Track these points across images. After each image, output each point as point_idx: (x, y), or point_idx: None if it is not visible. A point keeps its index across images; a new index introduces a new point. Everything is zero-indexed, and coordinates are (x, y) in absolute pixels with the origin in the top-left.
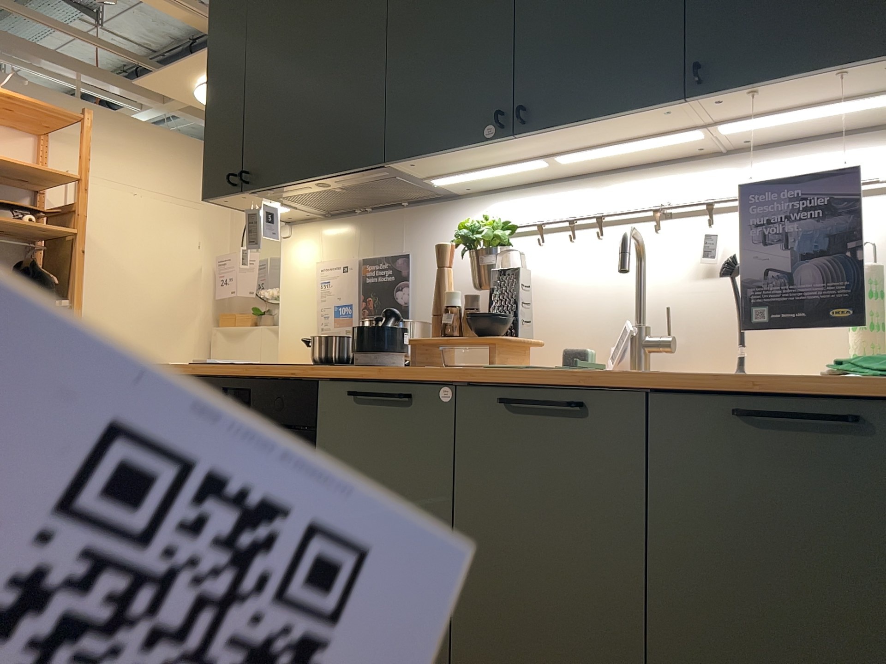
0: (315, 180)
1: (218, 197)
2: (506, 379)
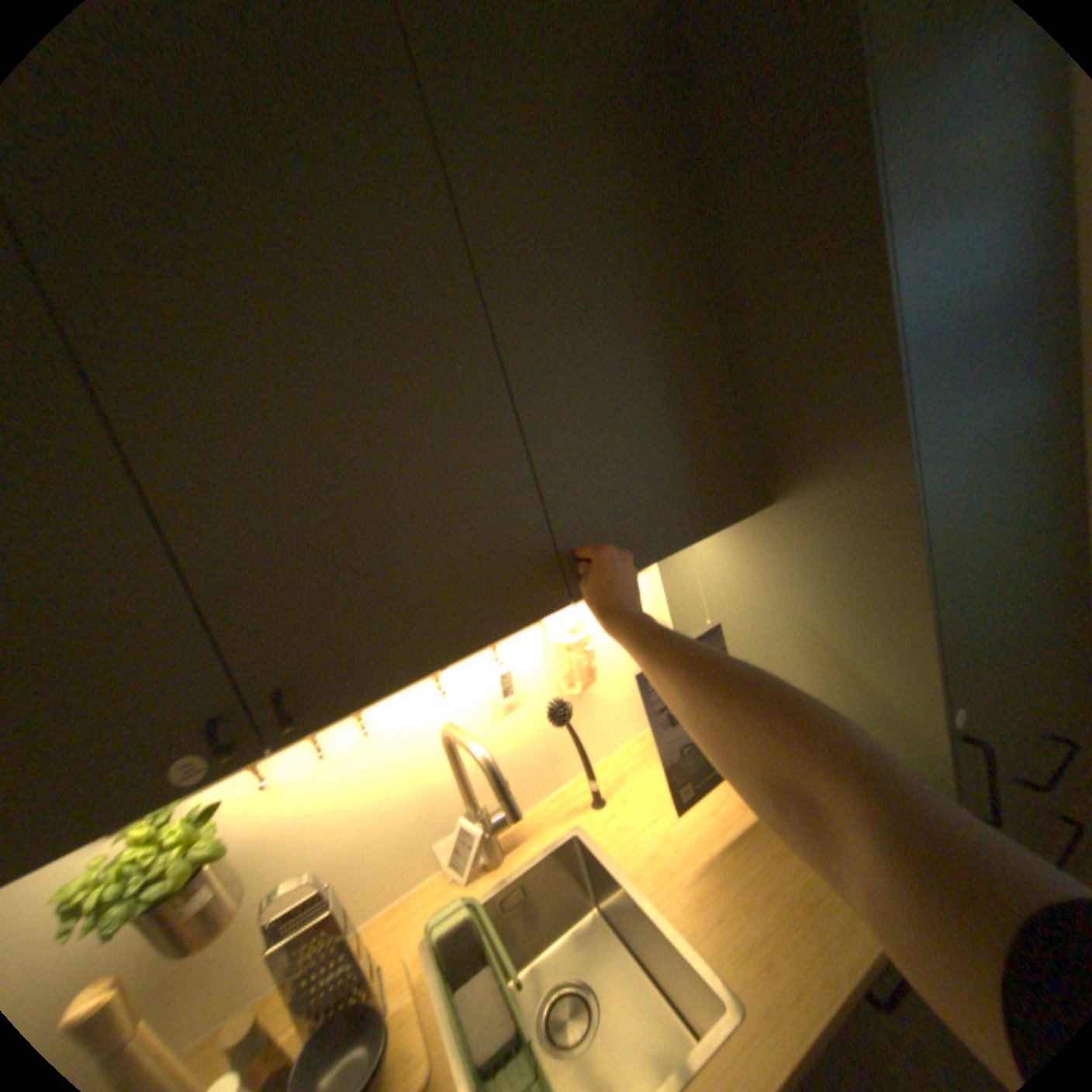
0: None
1: None
2: None
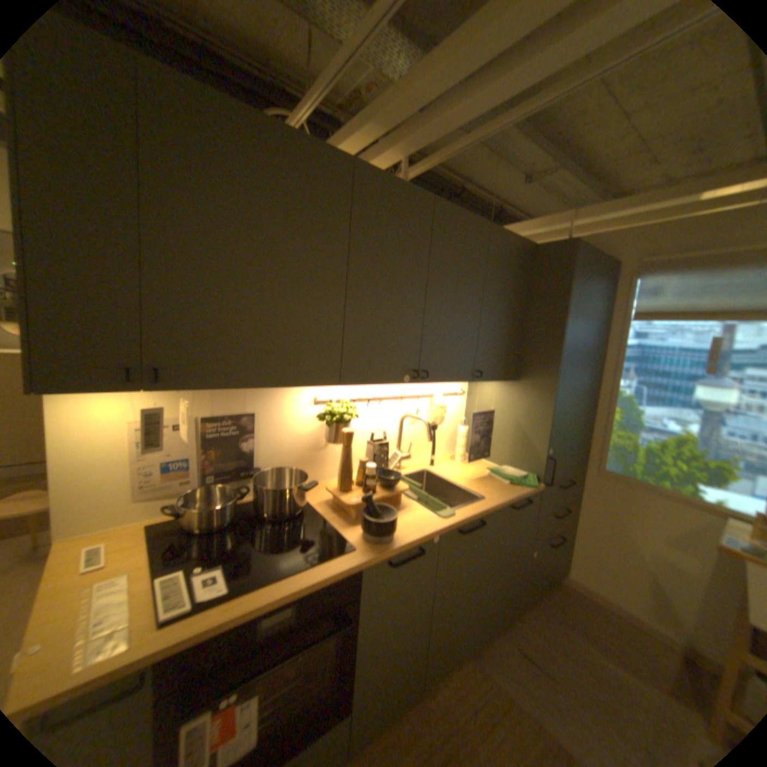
0: (260, 387)
1: (67, 390)
2: (463, 523)
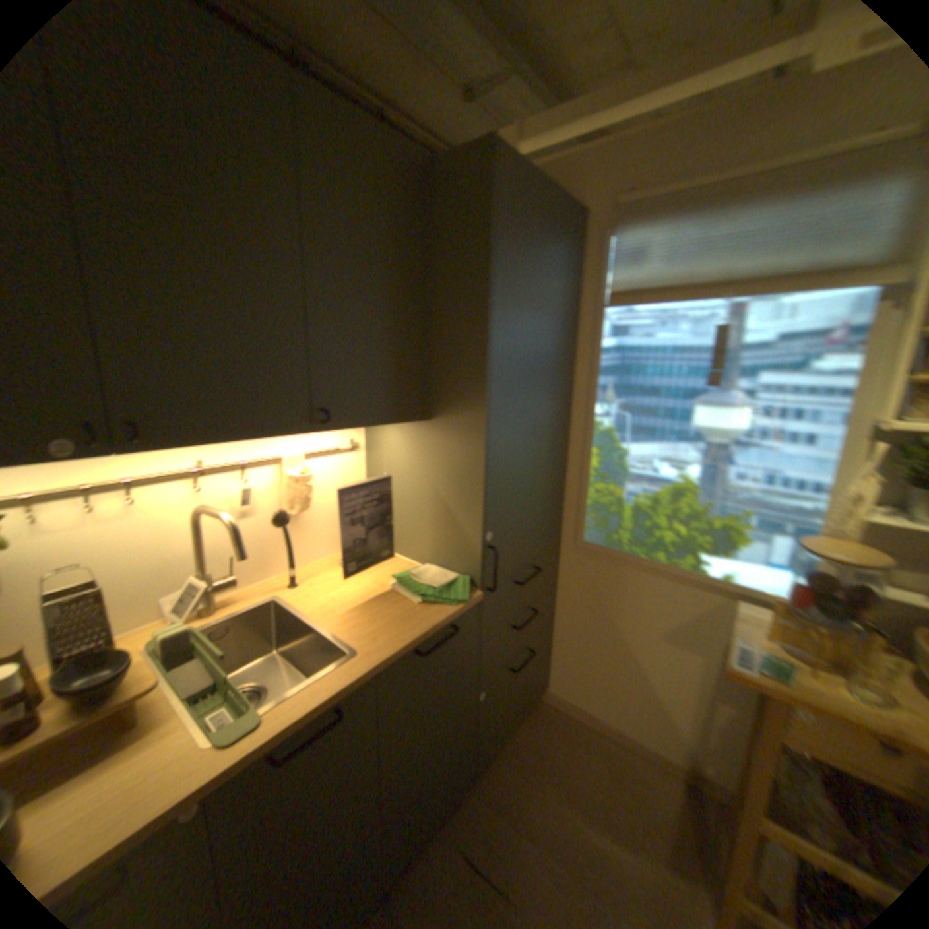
0: None
1: None
2: (273, 744)
